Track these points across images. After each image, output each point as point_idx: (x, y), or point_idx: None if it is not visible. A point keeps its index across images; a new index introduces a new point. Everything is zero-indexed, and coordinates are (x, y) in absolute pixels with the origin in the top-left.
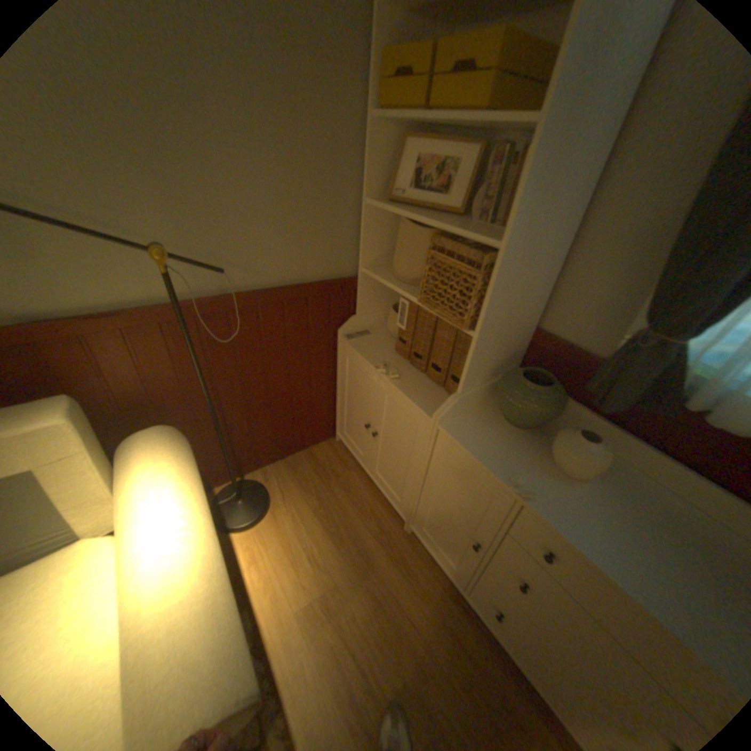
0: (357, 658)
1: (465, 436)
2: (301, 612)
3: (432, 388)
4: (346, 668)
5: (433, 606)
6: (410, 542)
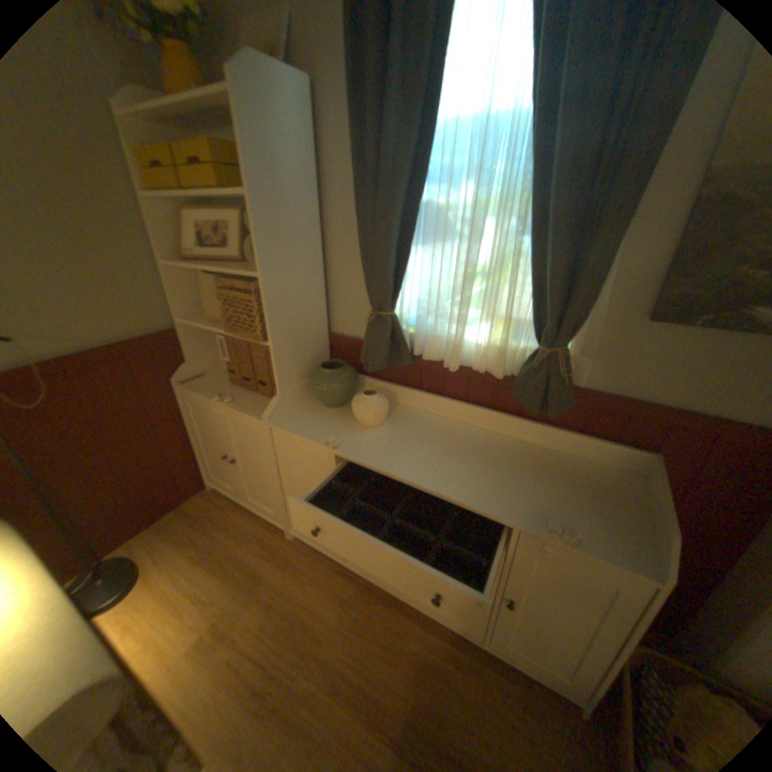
0: (253, 658)
1: (290, 425)
2: (189, 650)
3: (263, 401)
4: (243, 672)
5: (319, 586)
6: (292, 547)
